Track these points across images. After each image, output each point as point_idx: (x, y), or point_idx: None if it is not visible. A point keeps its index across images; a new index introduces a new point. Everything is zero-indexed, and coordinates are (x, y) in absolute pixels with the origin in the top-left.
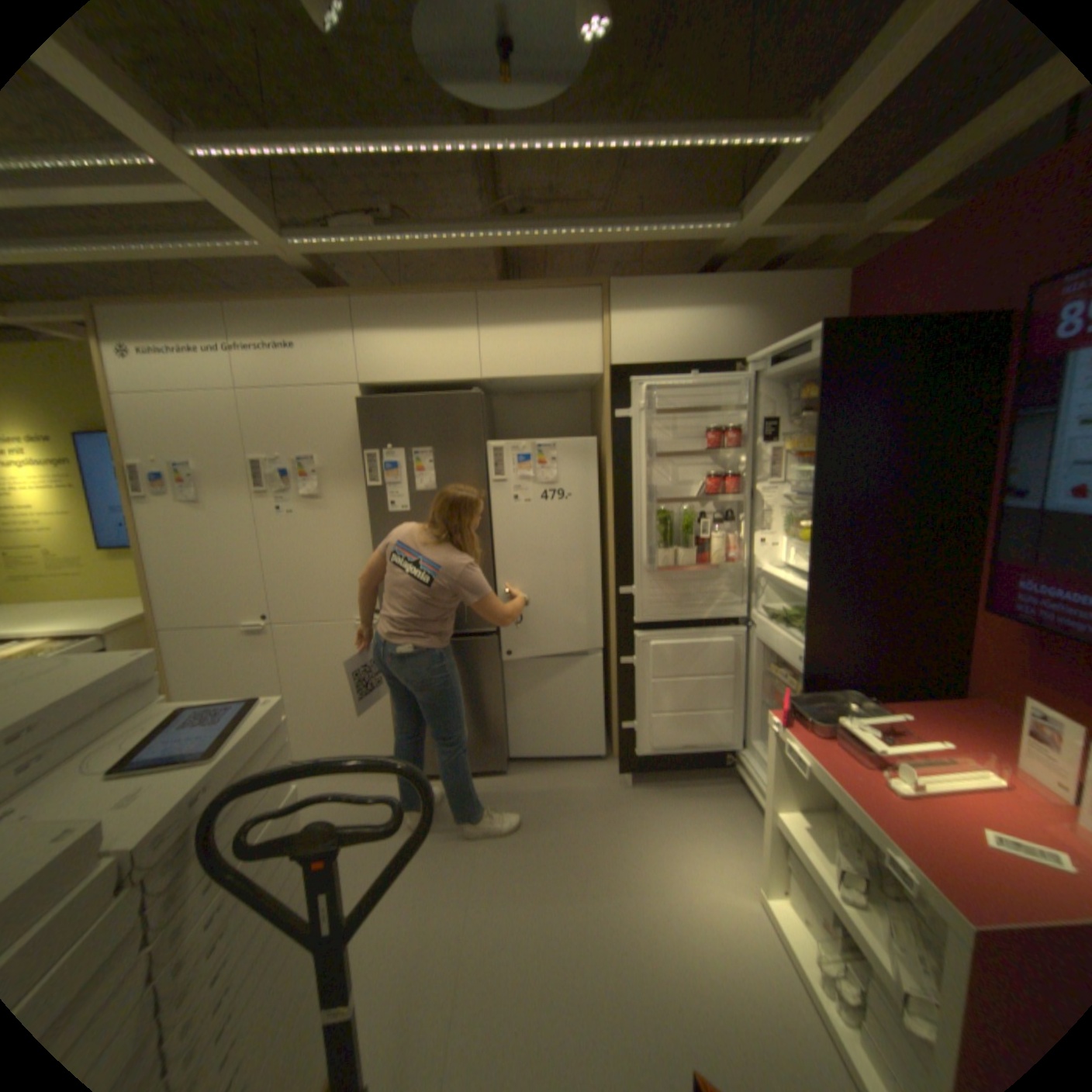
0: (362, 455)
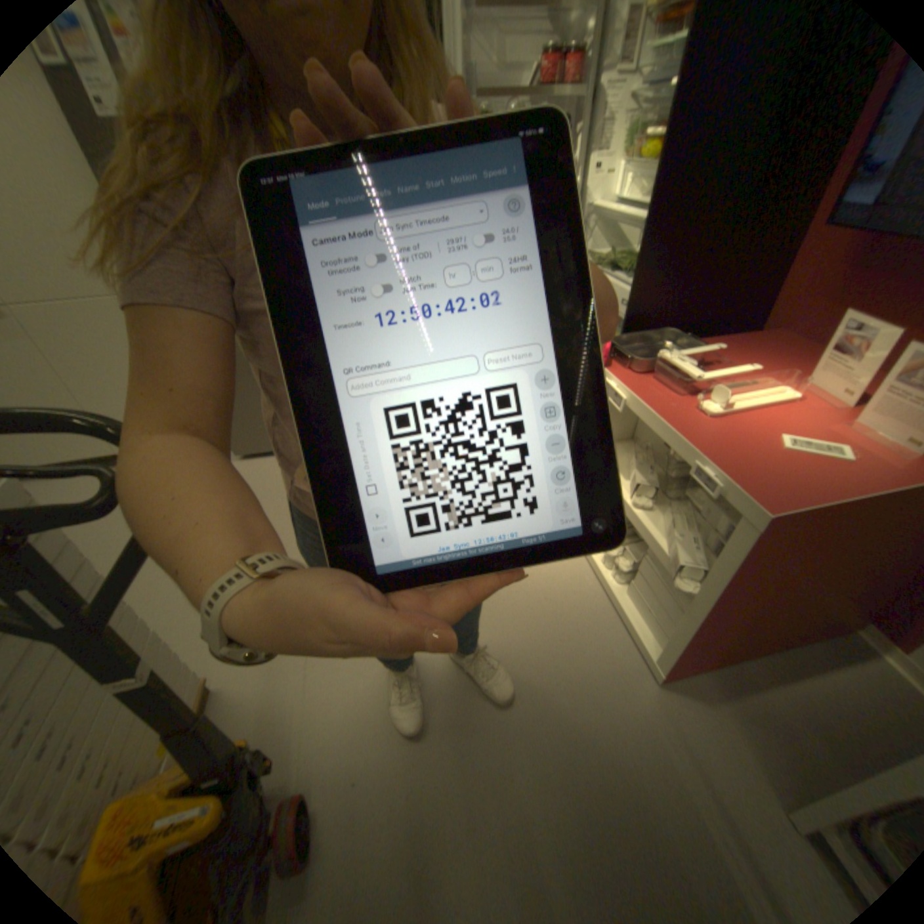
0: None
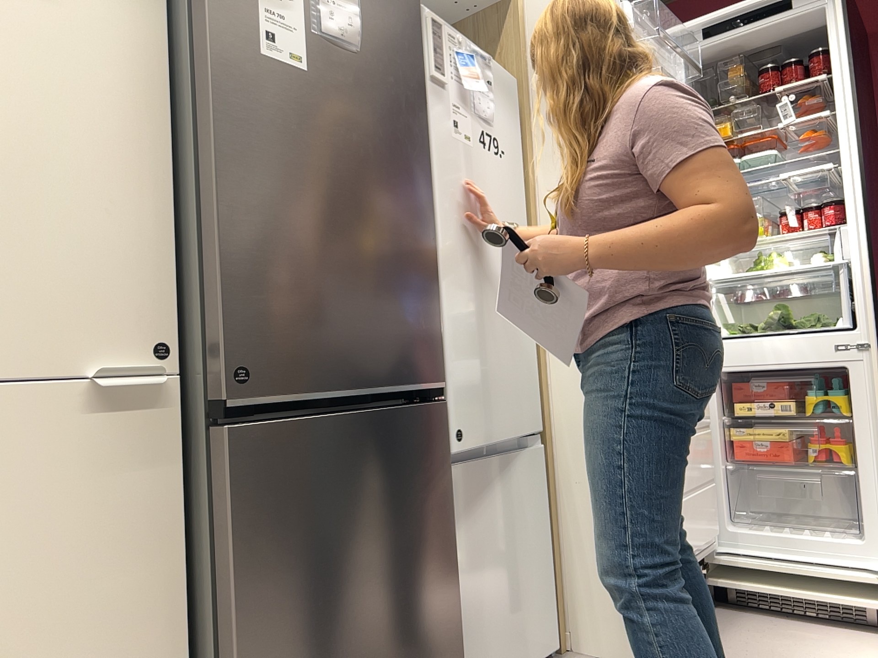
0: None
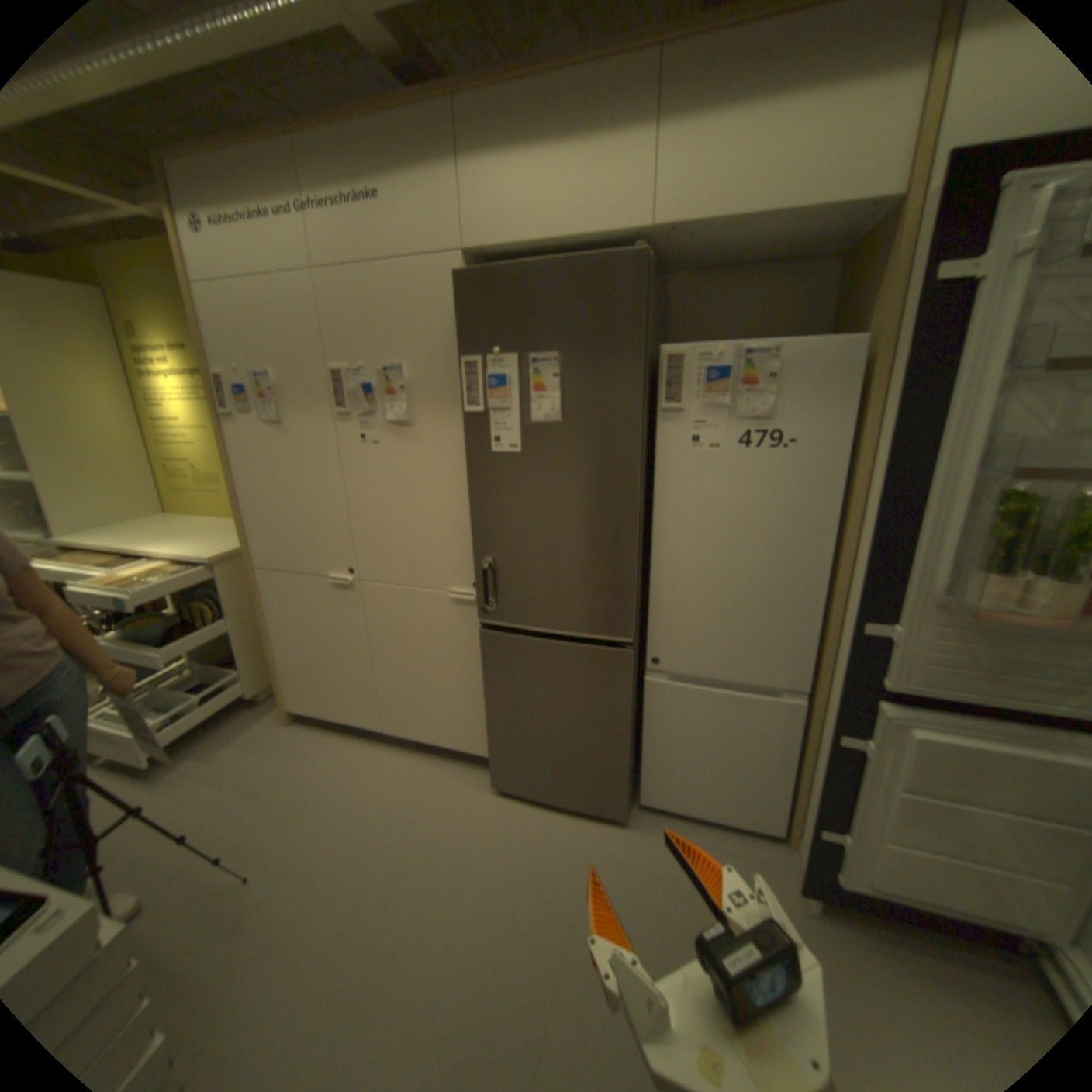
0: (463, 364)
